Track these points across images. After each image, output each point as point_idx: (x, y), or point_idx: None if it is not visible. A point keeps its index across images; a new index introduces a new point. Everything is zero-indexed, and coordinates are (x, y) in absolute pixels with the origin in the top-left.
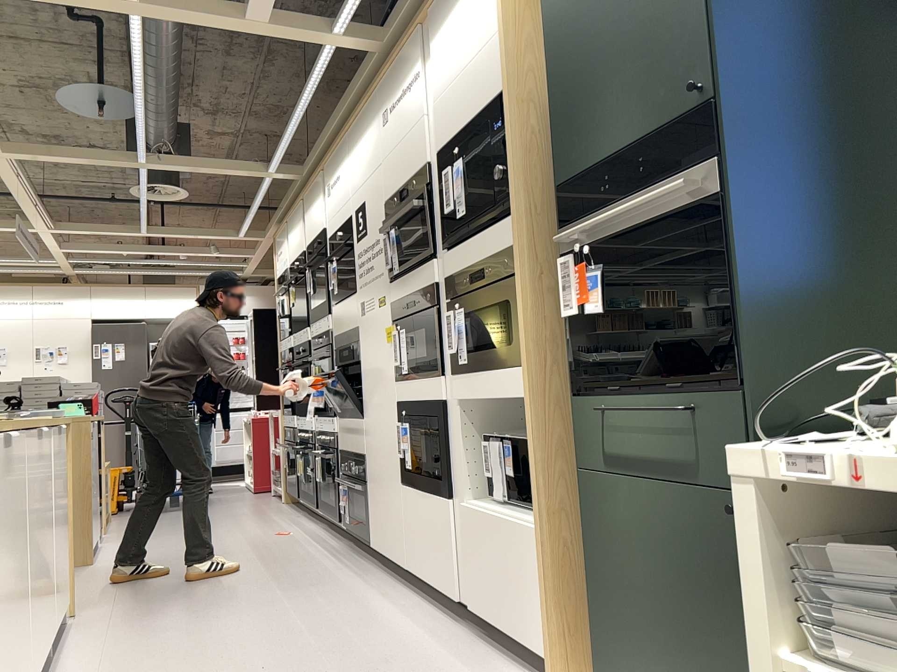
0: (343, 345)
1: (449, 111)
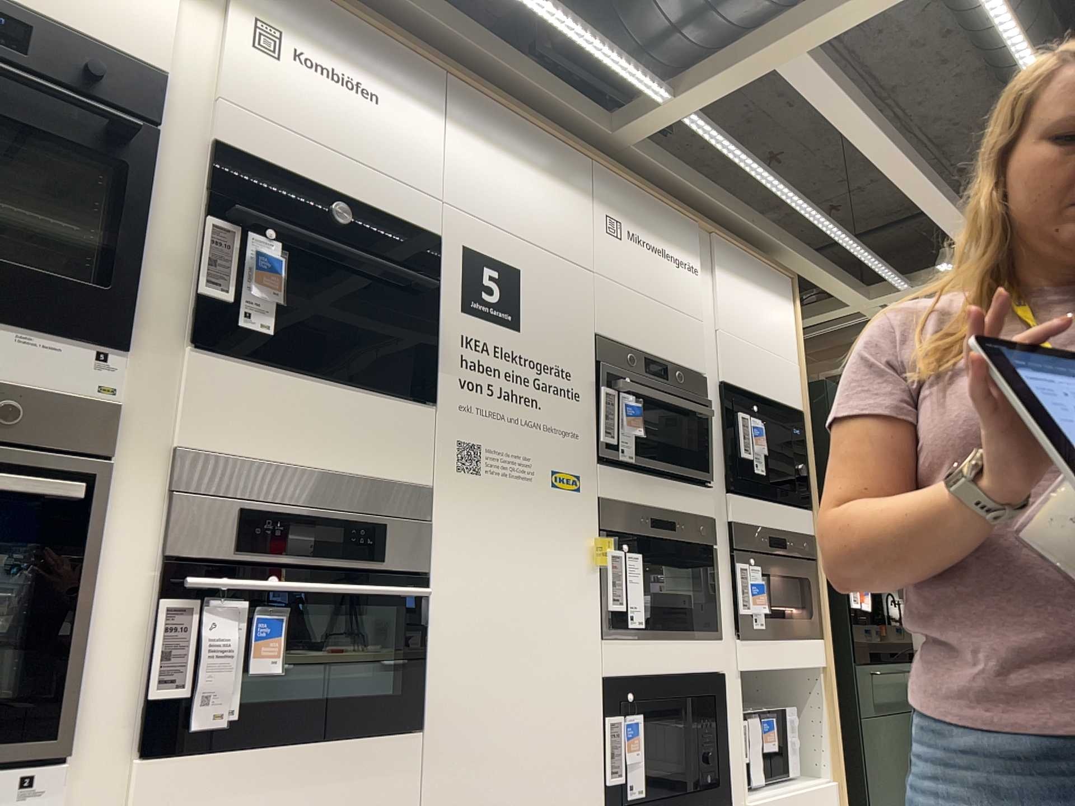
0: (293, 503)
1: (741, 358)
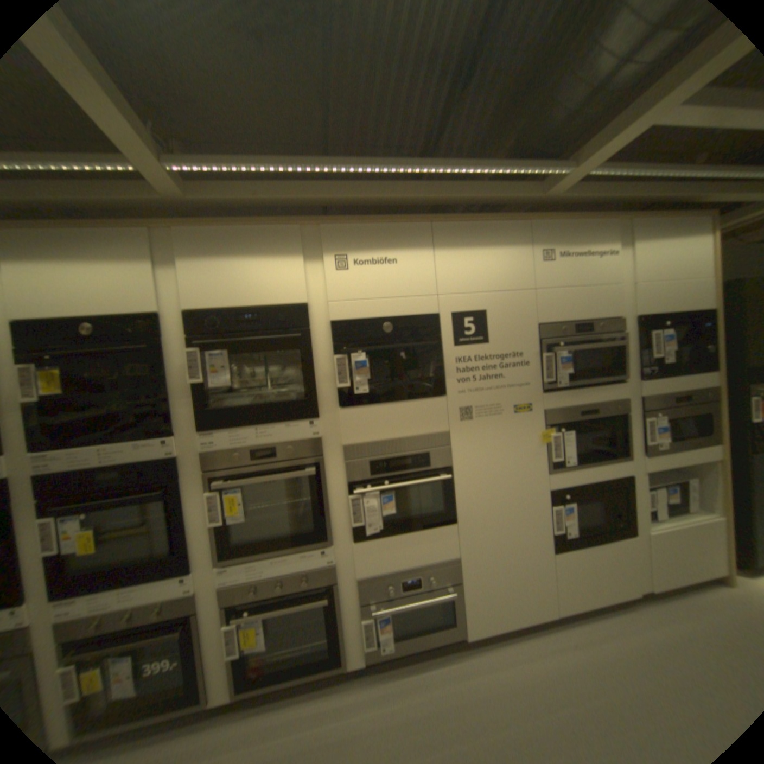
0: (389, 454)
1: (657, 295)
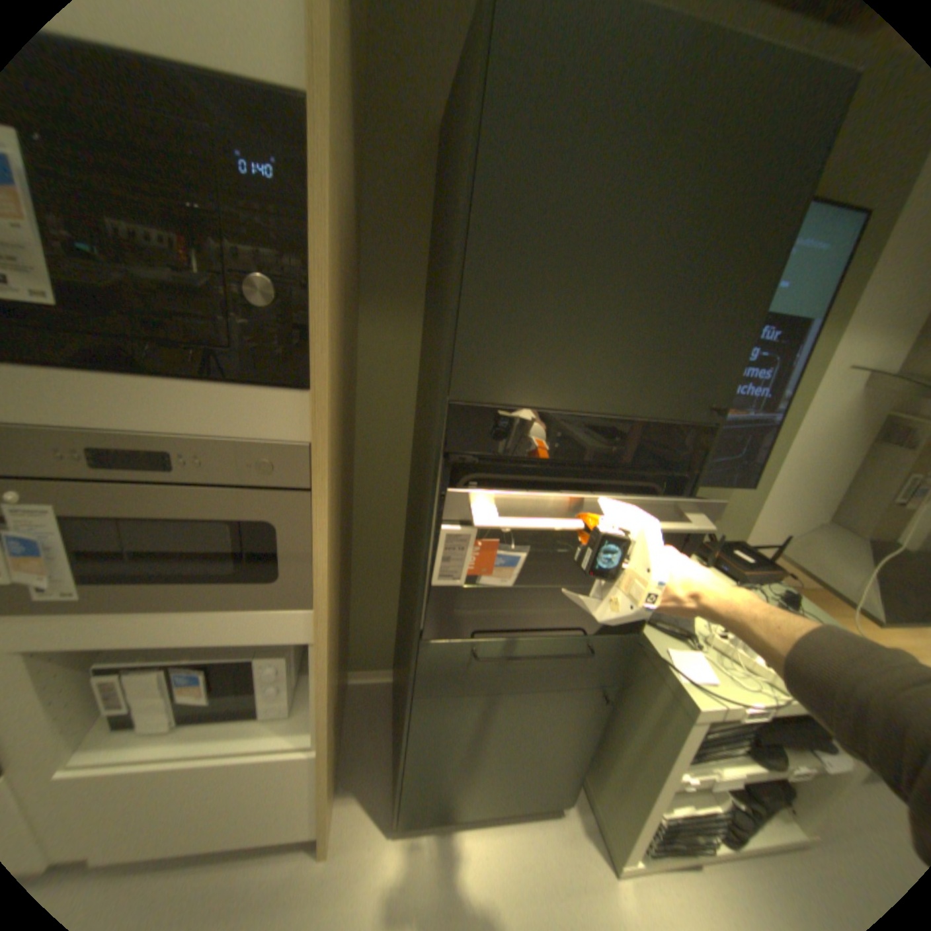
0: None
1: None
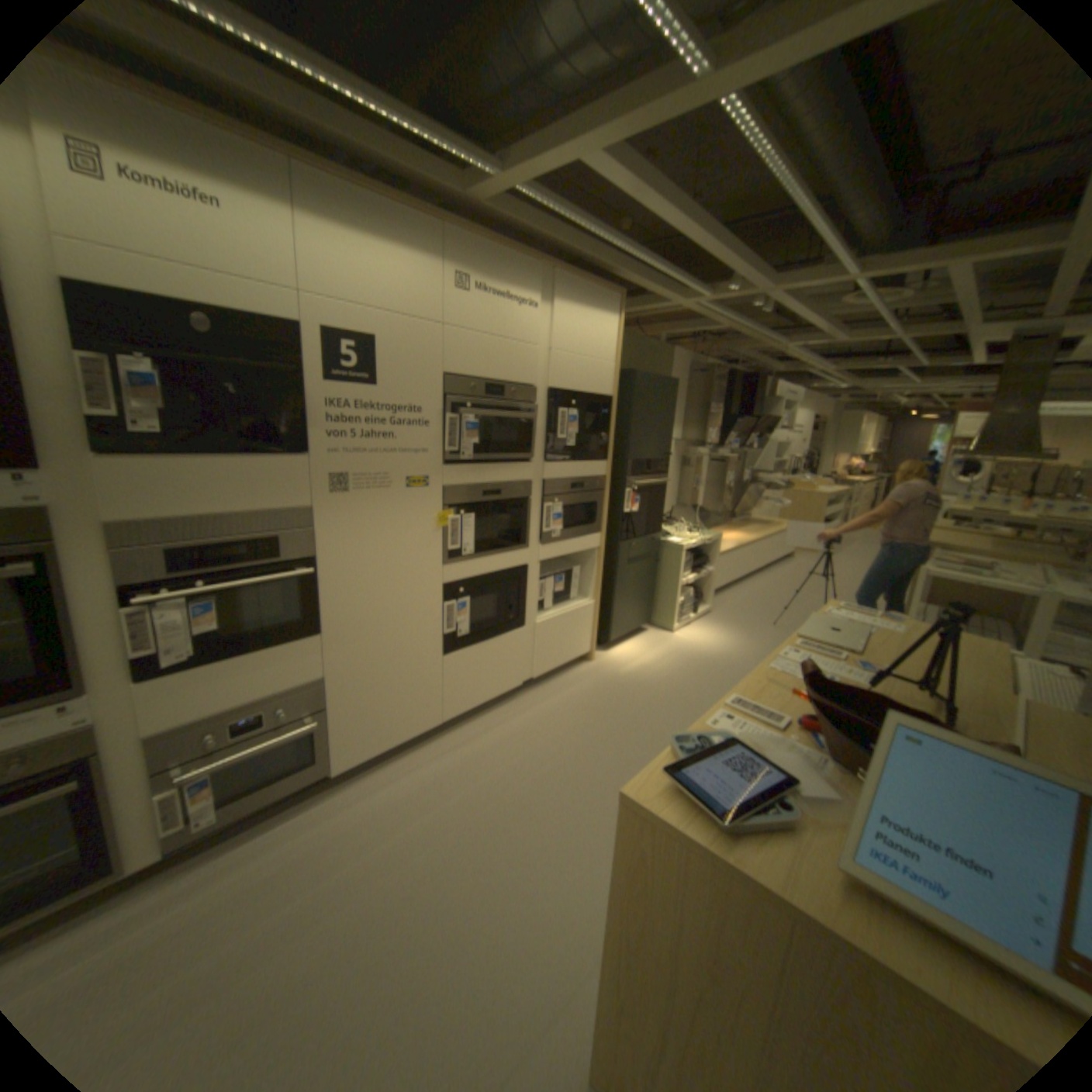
0: (205, 539)
1: (567, 369)
